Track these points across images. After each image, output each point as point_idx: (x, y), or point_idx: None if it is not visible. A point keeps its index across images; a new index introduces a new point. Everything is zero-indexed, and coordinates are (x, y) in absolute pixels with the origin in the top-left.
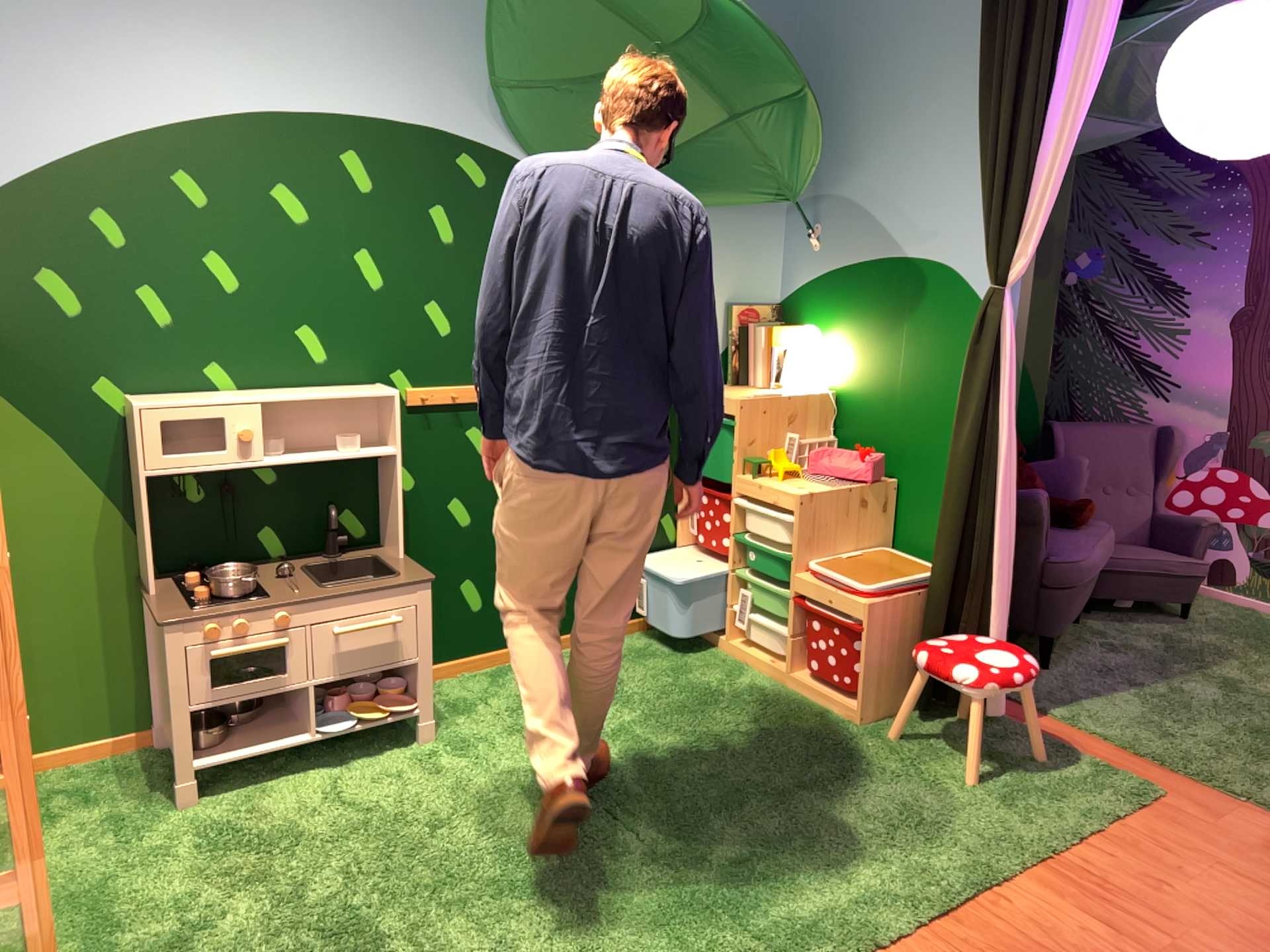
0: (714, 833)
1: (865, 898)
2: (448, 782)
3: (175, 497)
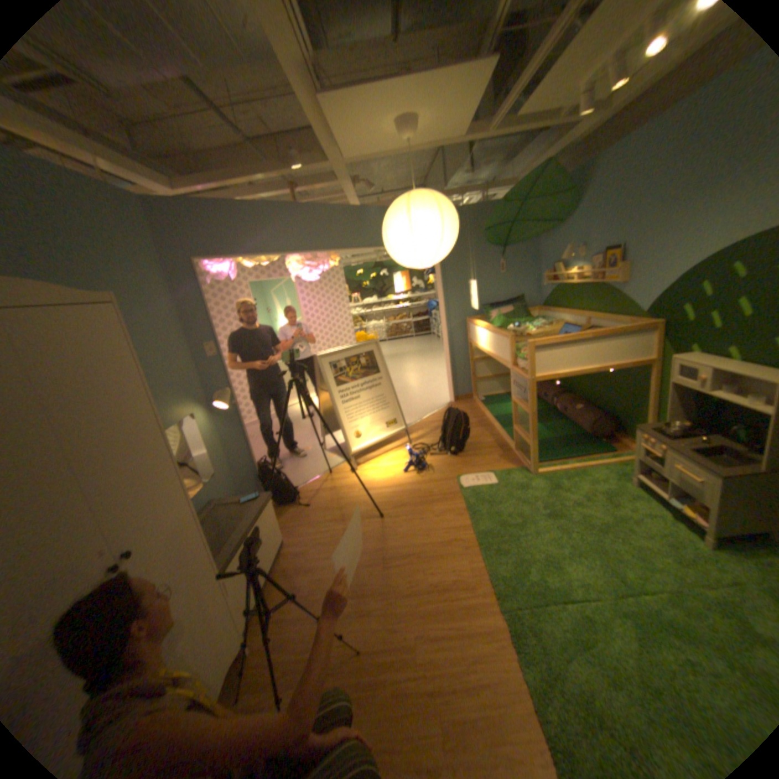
0: (618, 635)
1: (552, 674)
2: (666, 550)
3: (707, 396)
